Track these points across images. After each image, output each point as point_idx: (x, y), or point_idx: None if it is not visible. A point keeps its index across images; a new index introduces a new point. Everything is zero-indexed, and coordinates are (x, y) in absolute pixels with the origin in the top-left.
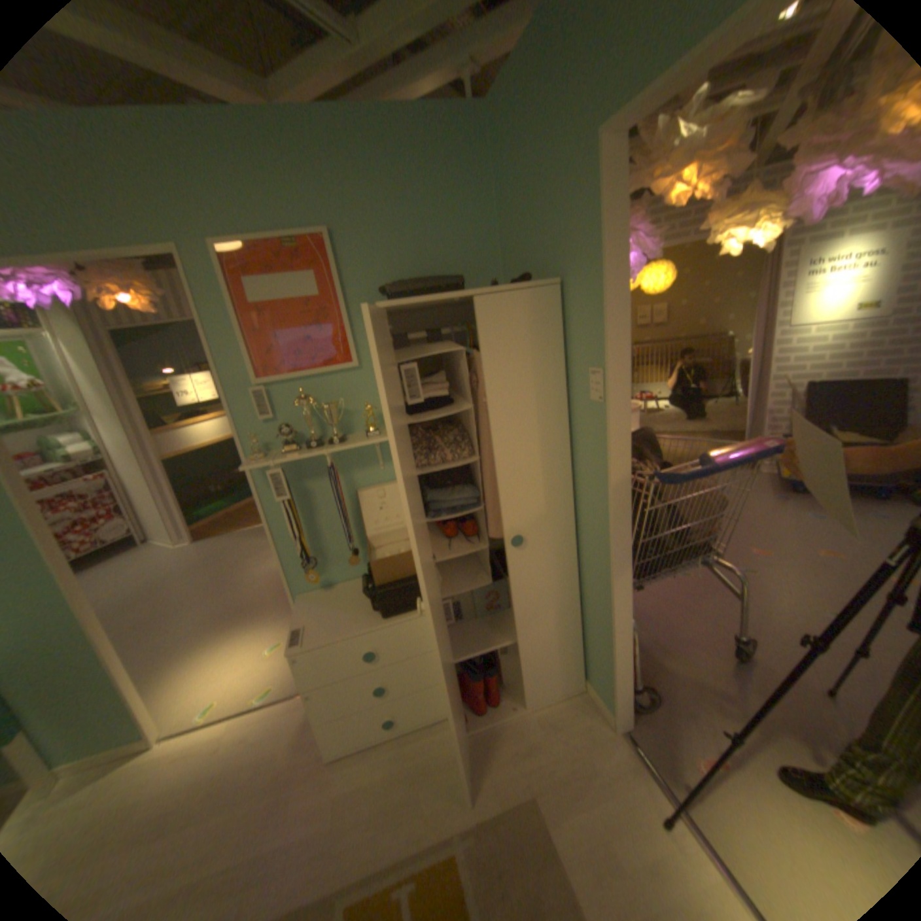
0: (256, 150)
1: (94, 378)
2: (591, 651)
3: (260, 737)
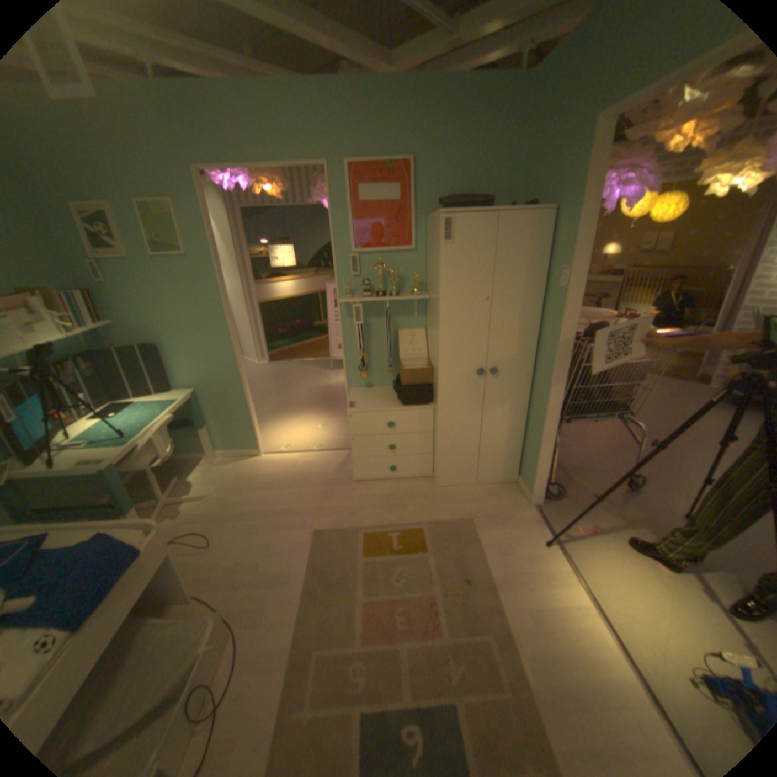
0: (381, 105)
1: (228, 240)
2: (526, 455)
3: (318, 463)
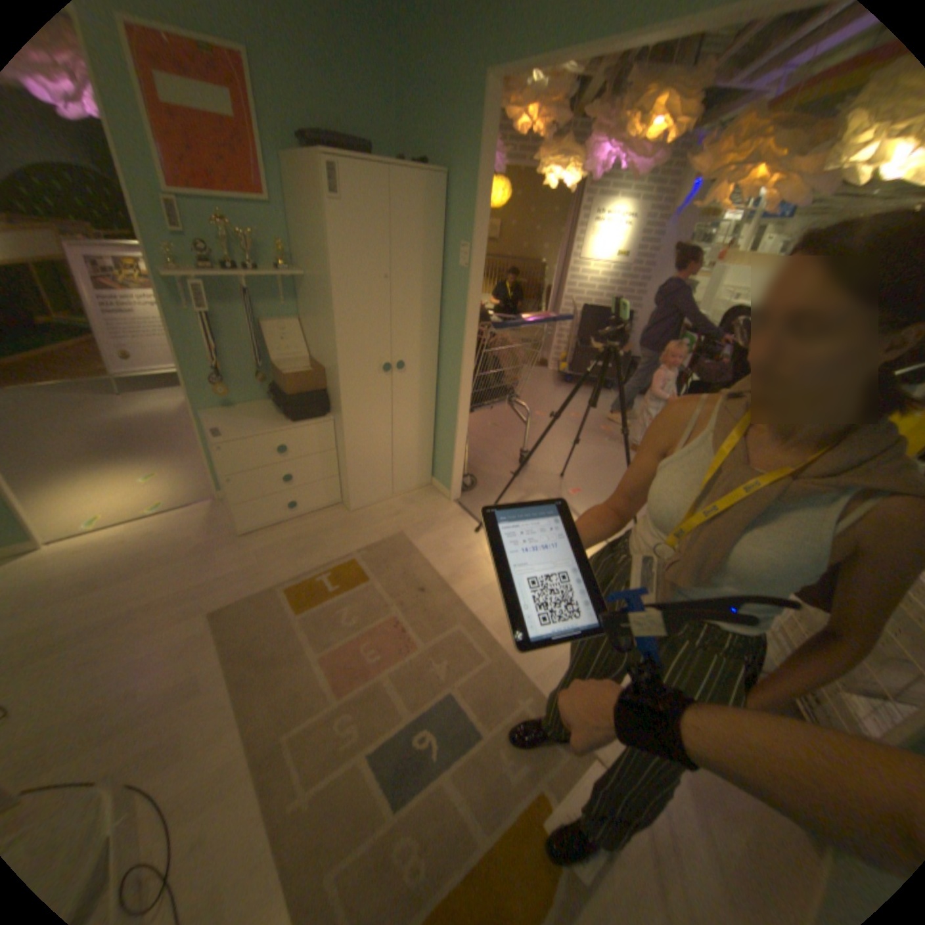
0: None
1: None
2: (437, 454)
3: (166, 530)
